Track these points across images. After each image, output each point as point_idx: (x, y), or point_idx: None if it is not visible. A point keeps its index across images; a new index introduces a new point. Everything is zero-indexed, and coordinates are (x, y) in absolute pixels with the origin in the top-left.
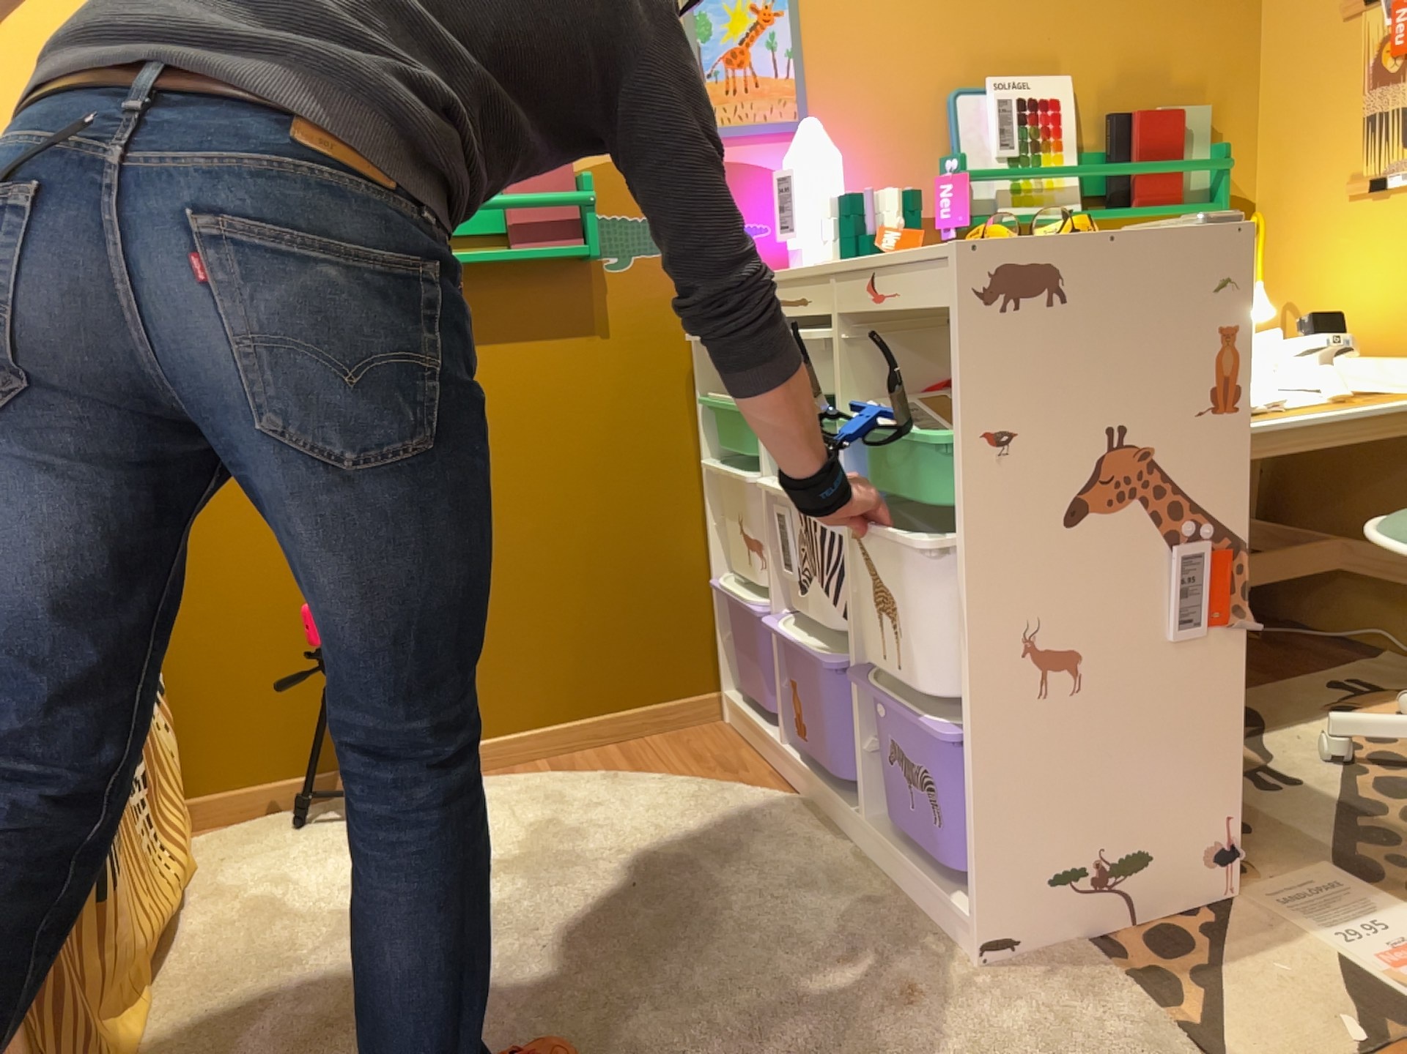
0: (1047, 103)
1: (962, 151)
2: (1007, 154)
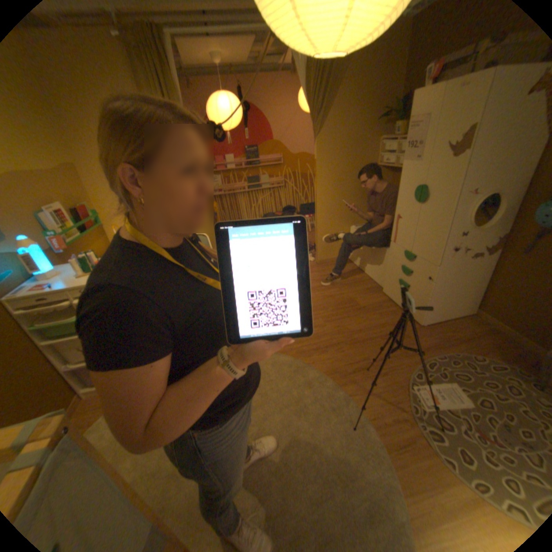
0: (58, 210)
1: (47, 229)
2: (59, 226)
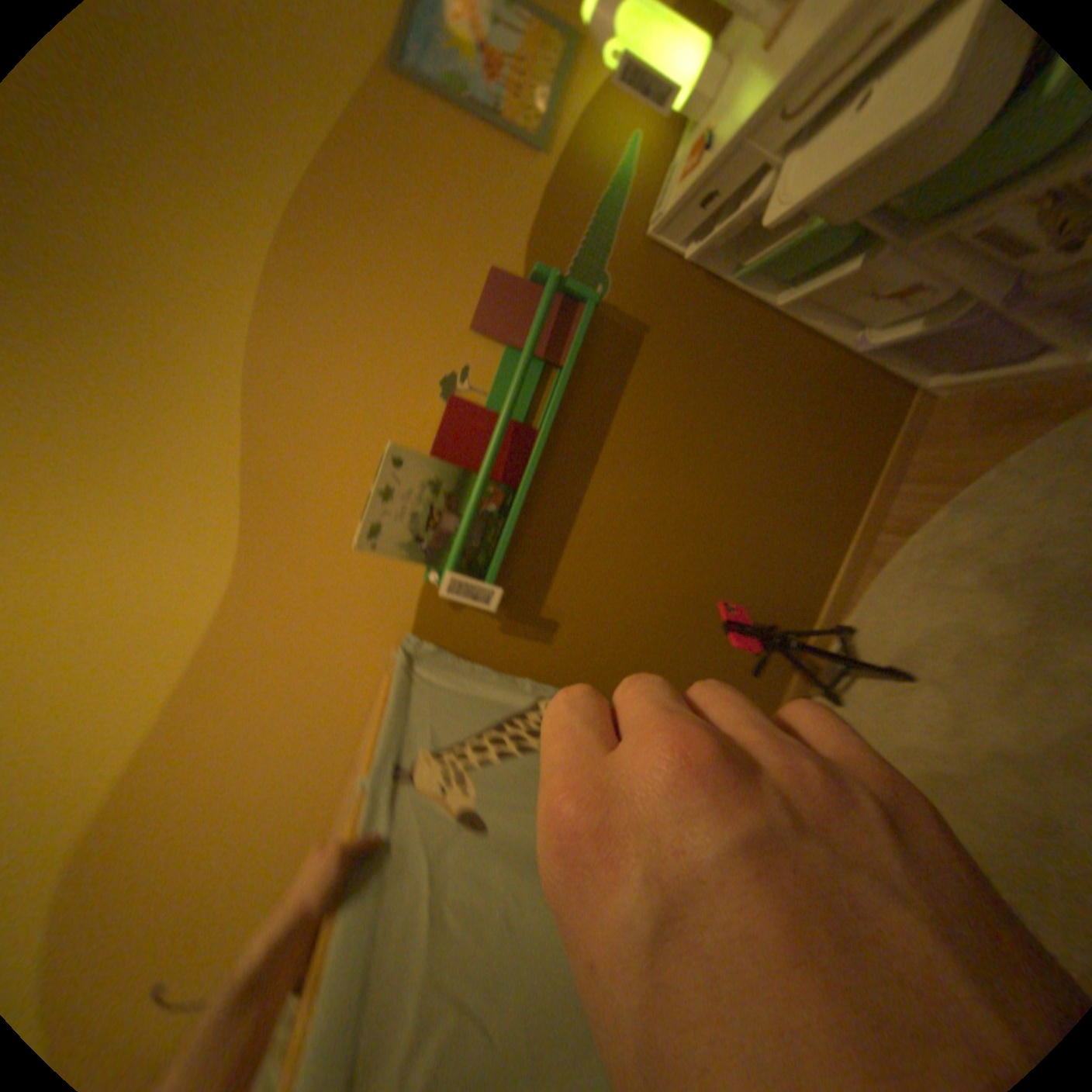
0: None
1: None
2: None
